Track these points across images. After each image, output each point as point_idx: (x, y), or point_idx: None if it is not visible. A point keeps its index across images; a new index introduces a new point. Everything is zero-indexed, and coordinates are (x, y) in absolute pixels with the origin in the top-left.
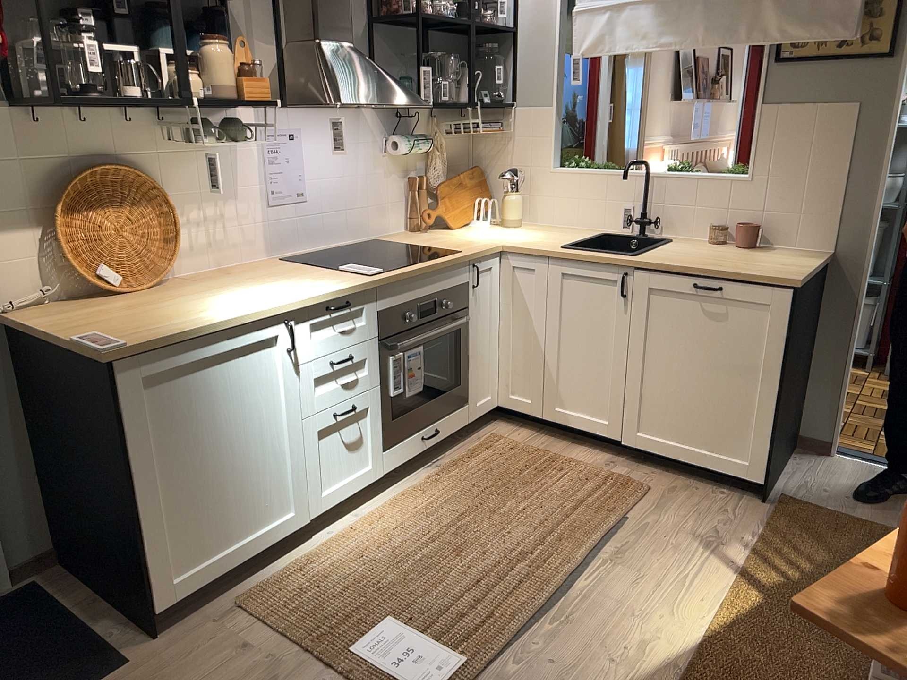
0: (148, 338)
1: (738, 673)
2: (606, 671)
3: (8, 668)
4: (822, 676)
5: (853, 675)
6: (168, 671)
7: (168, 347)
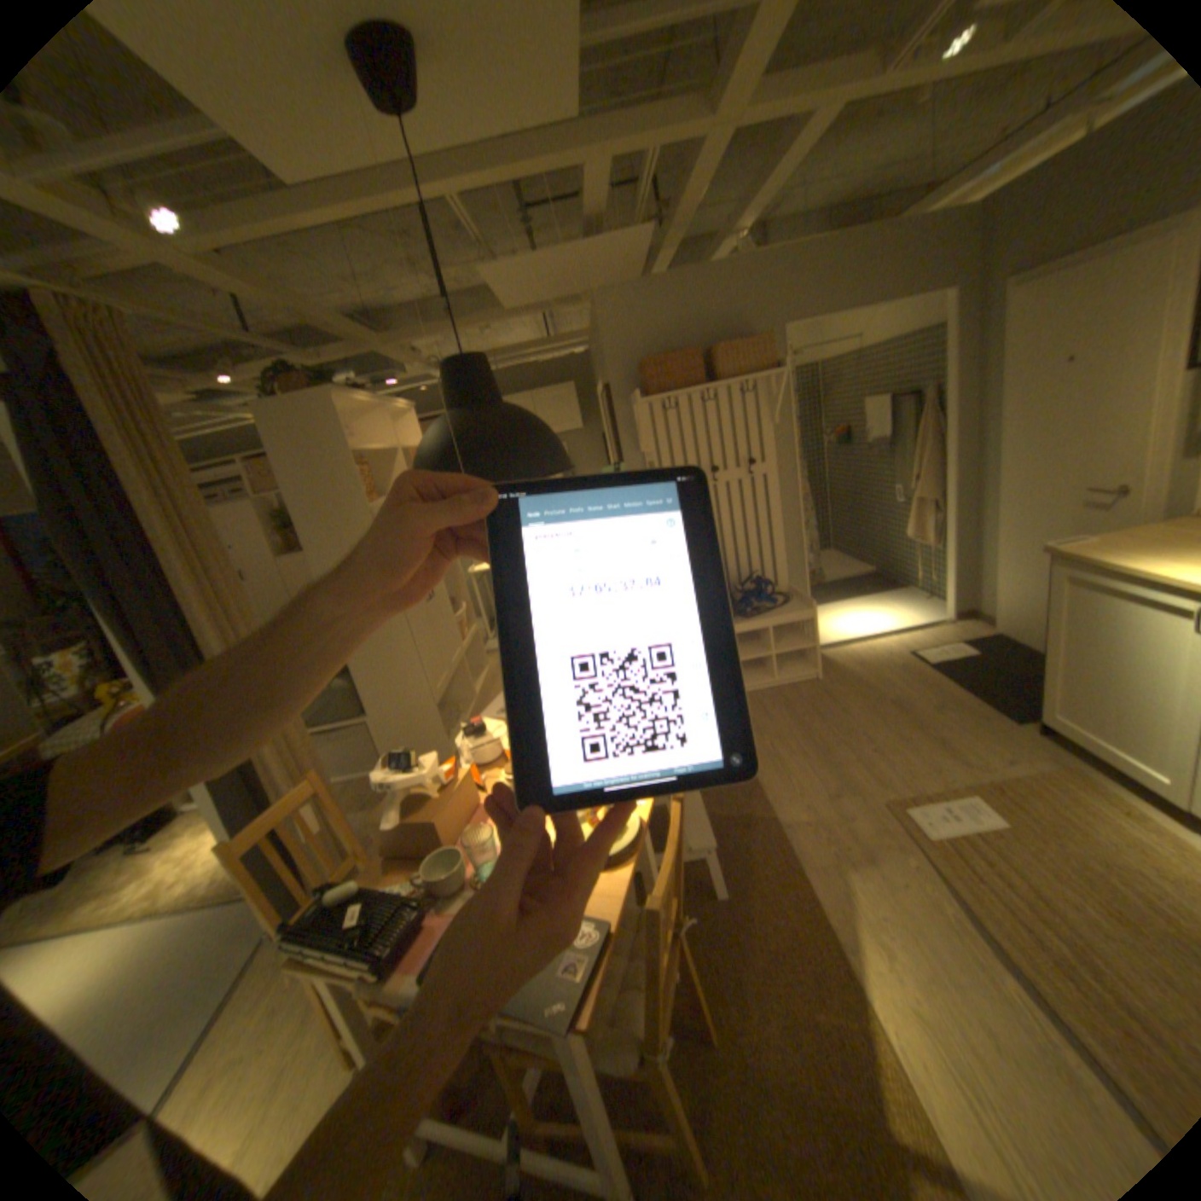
0: (1081, 552)
1: (820, 983)
2: (880, 909)
3: (1034, 693)
4: (774, 1039)
5: (758, 1064)
6: (1004, 736)
7: (1087, 564)
